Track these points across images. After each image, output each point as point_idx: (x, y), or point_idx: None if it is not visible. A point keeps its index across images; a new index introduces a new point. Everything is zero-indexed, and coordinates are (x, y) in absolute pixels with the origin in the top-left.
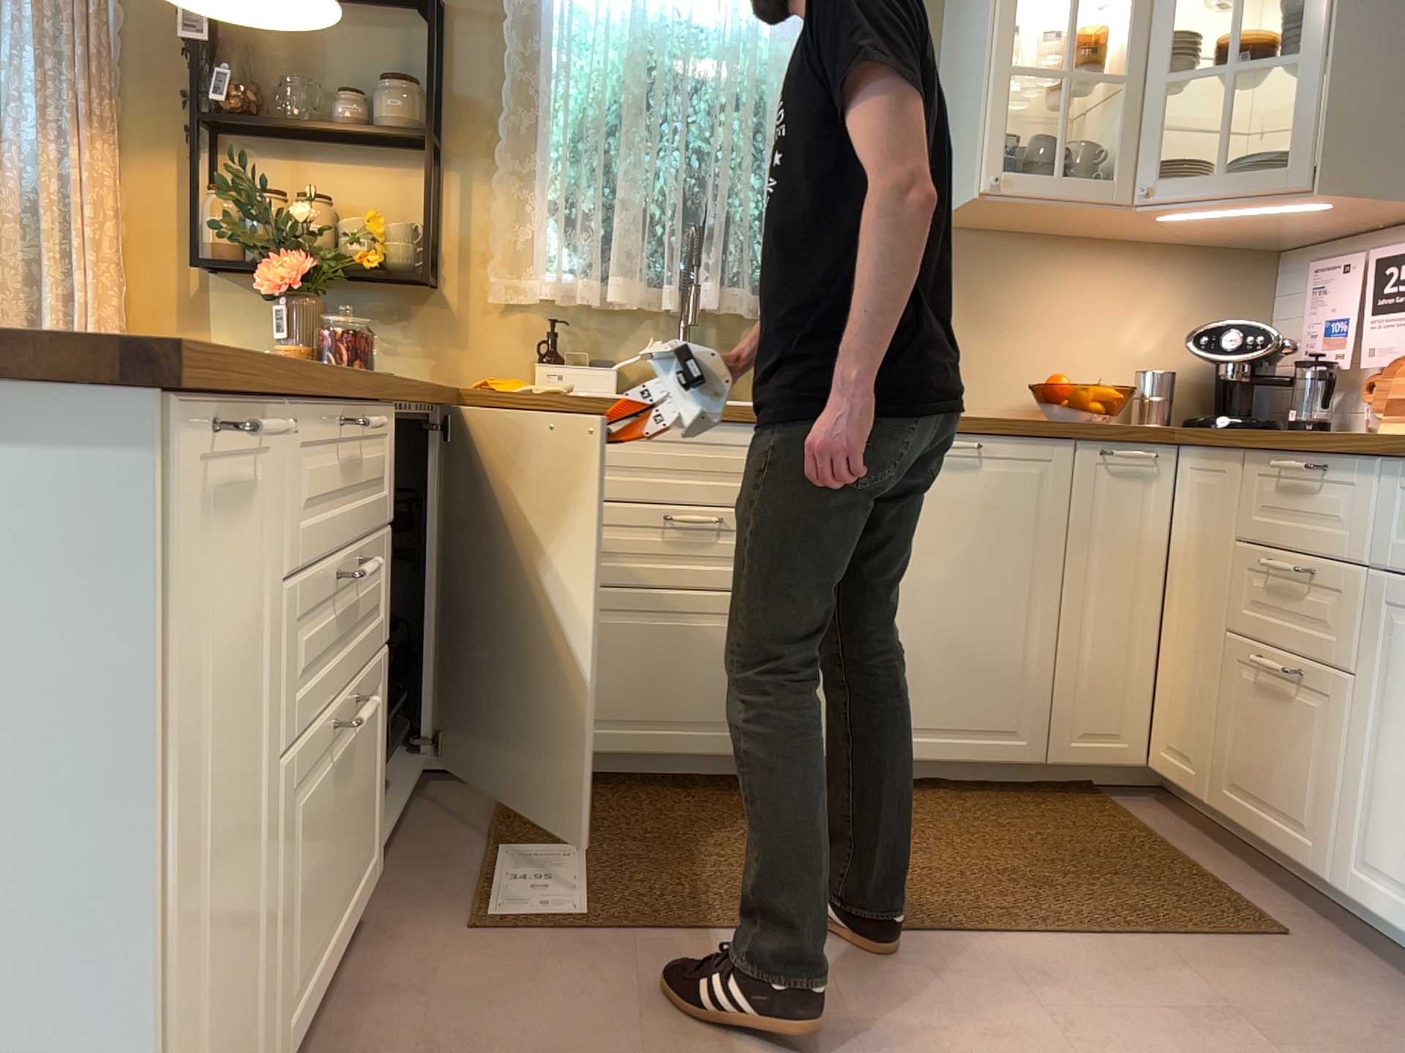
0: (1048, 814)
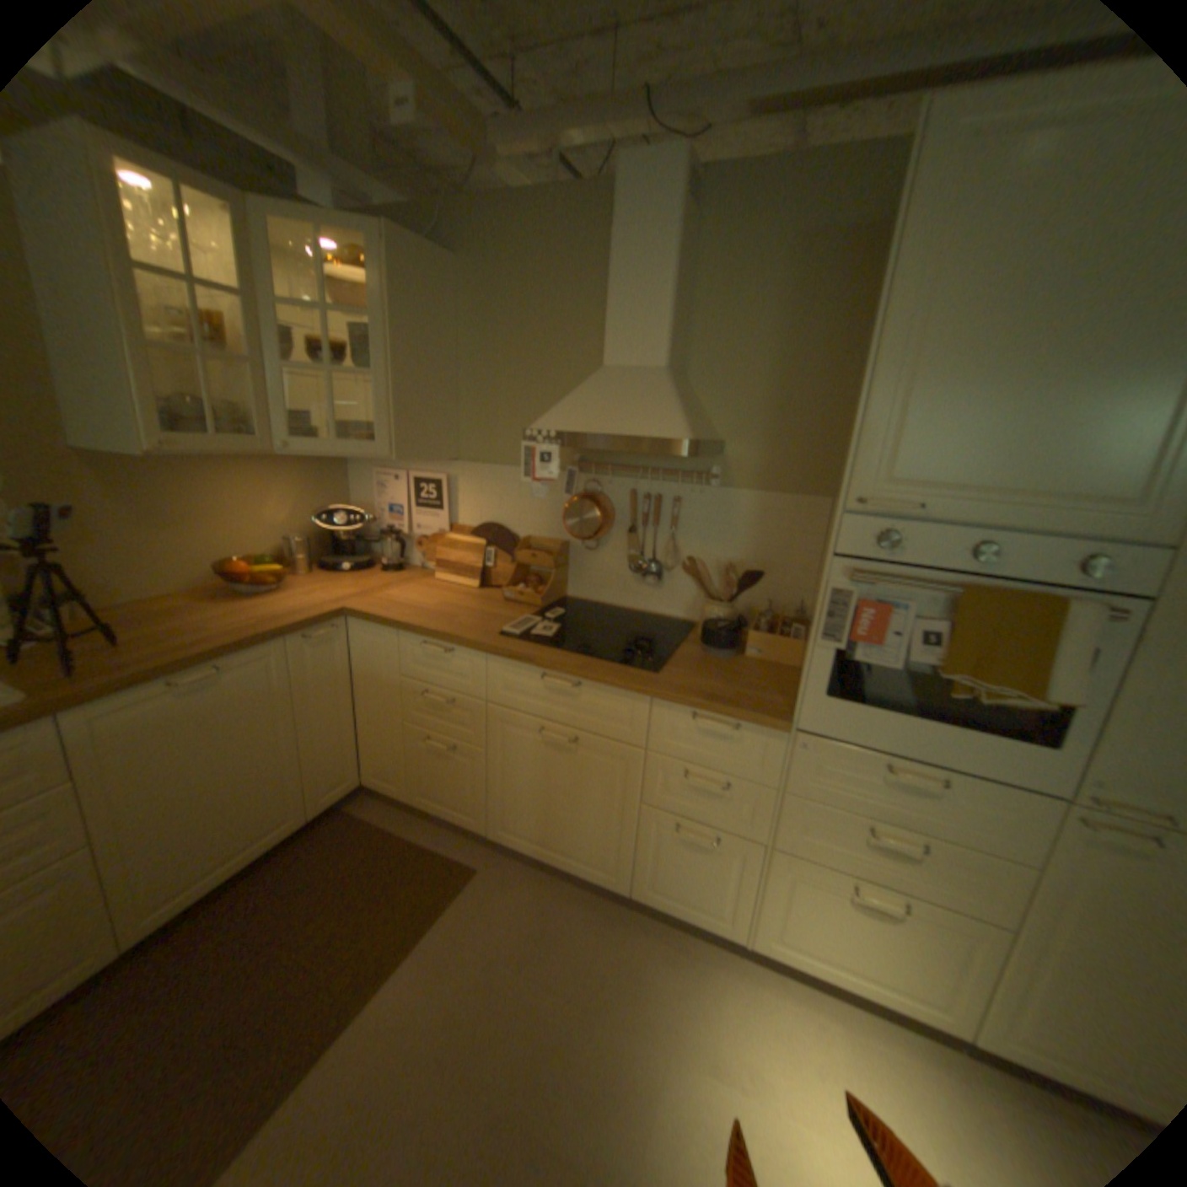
0: (319, 856)
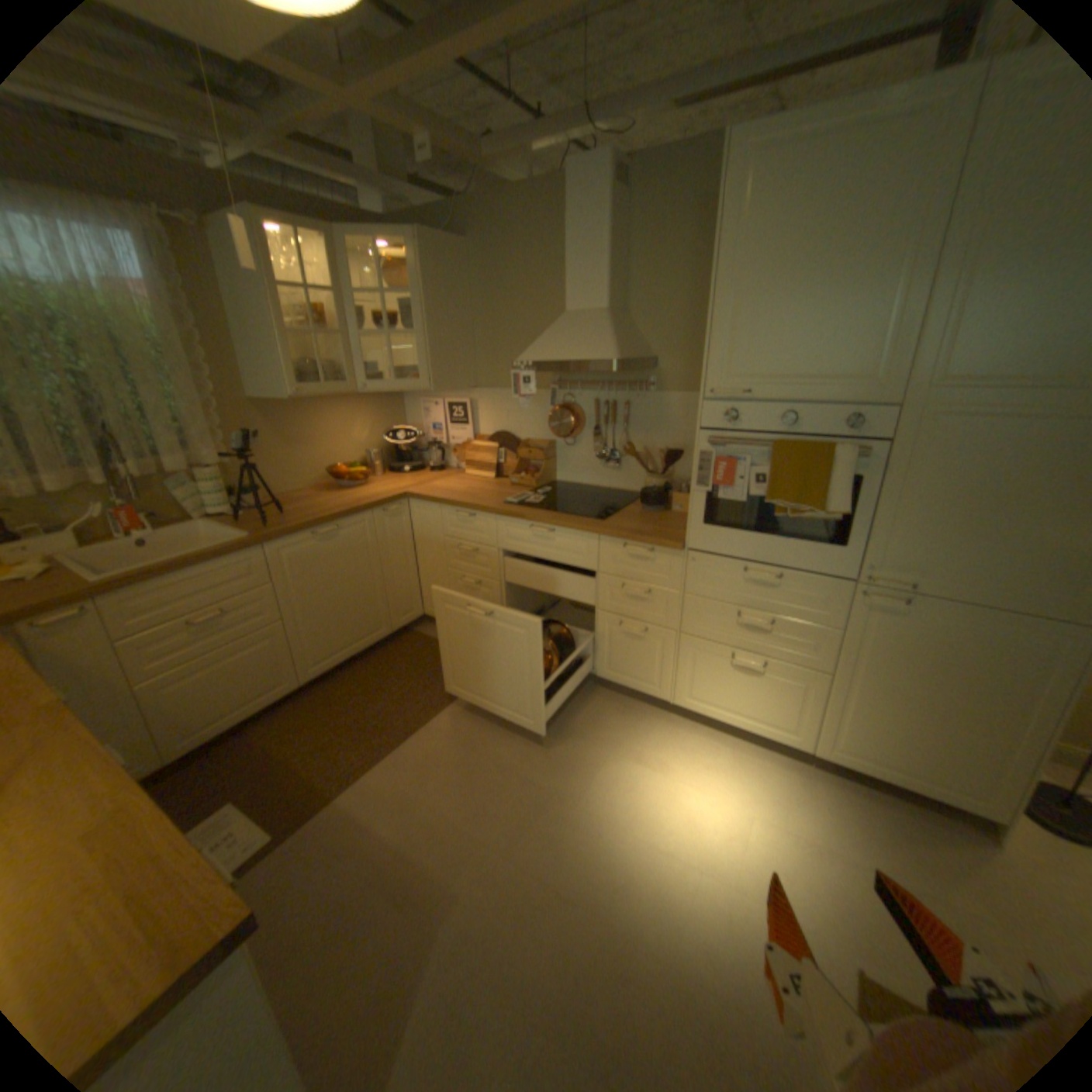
0: (402, 654)
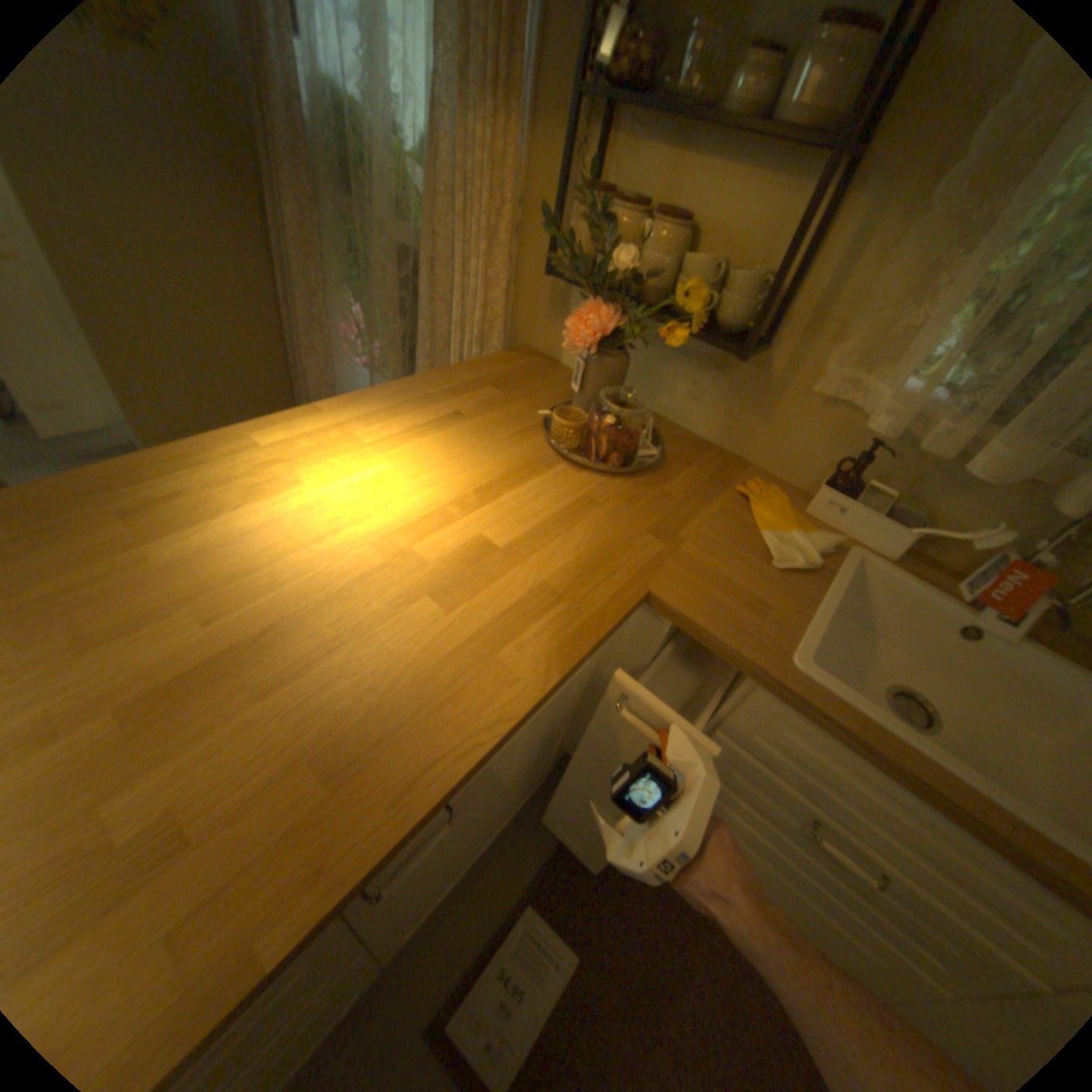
0: None
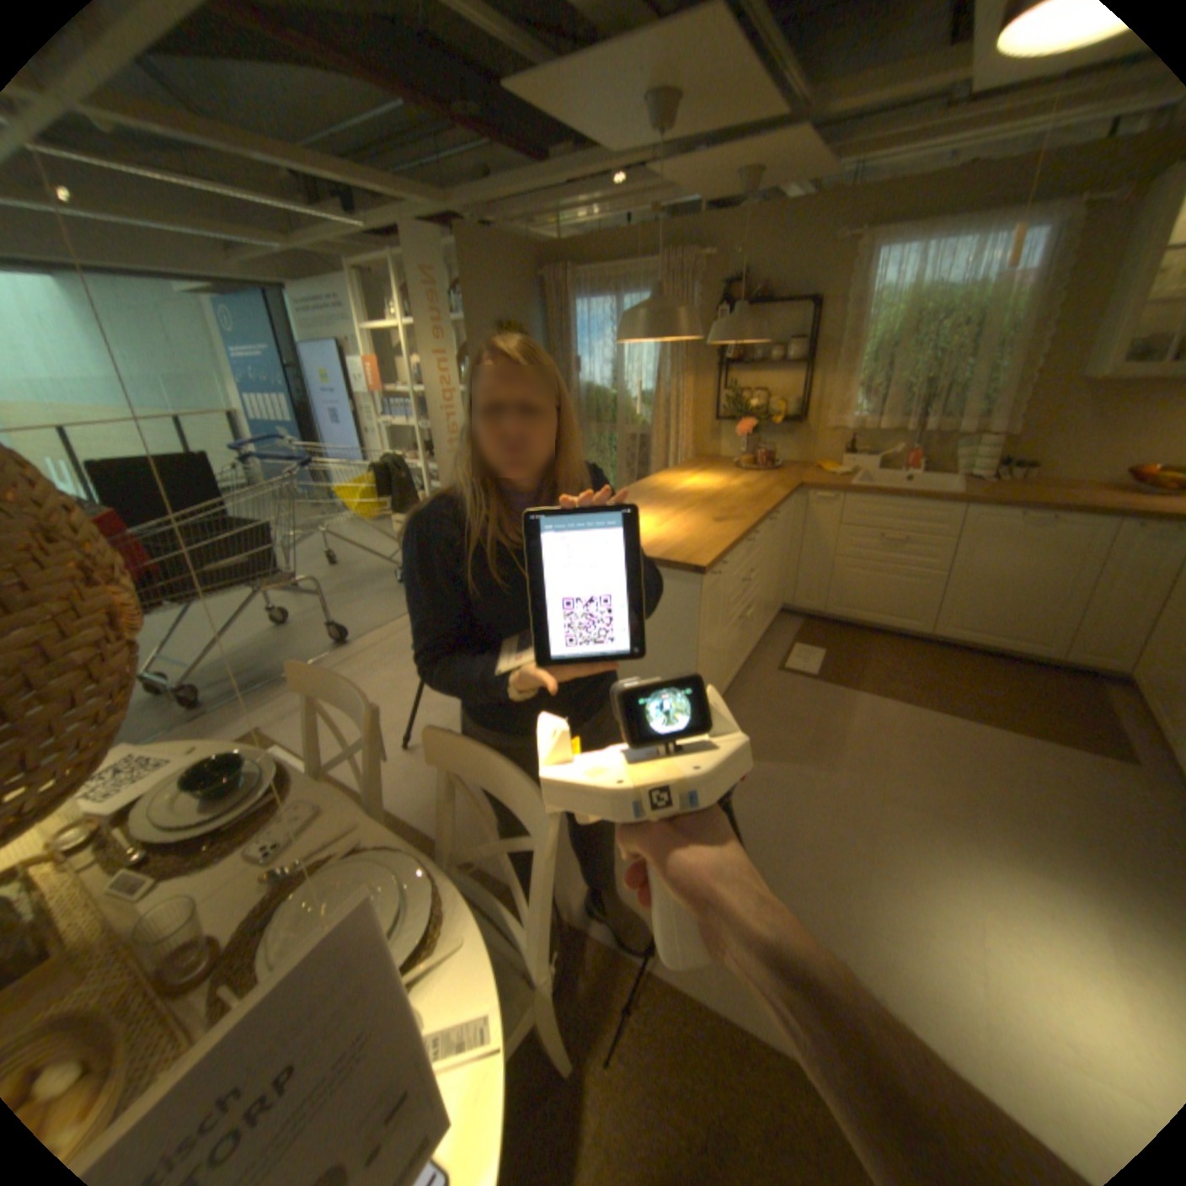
0: (1052, 683)
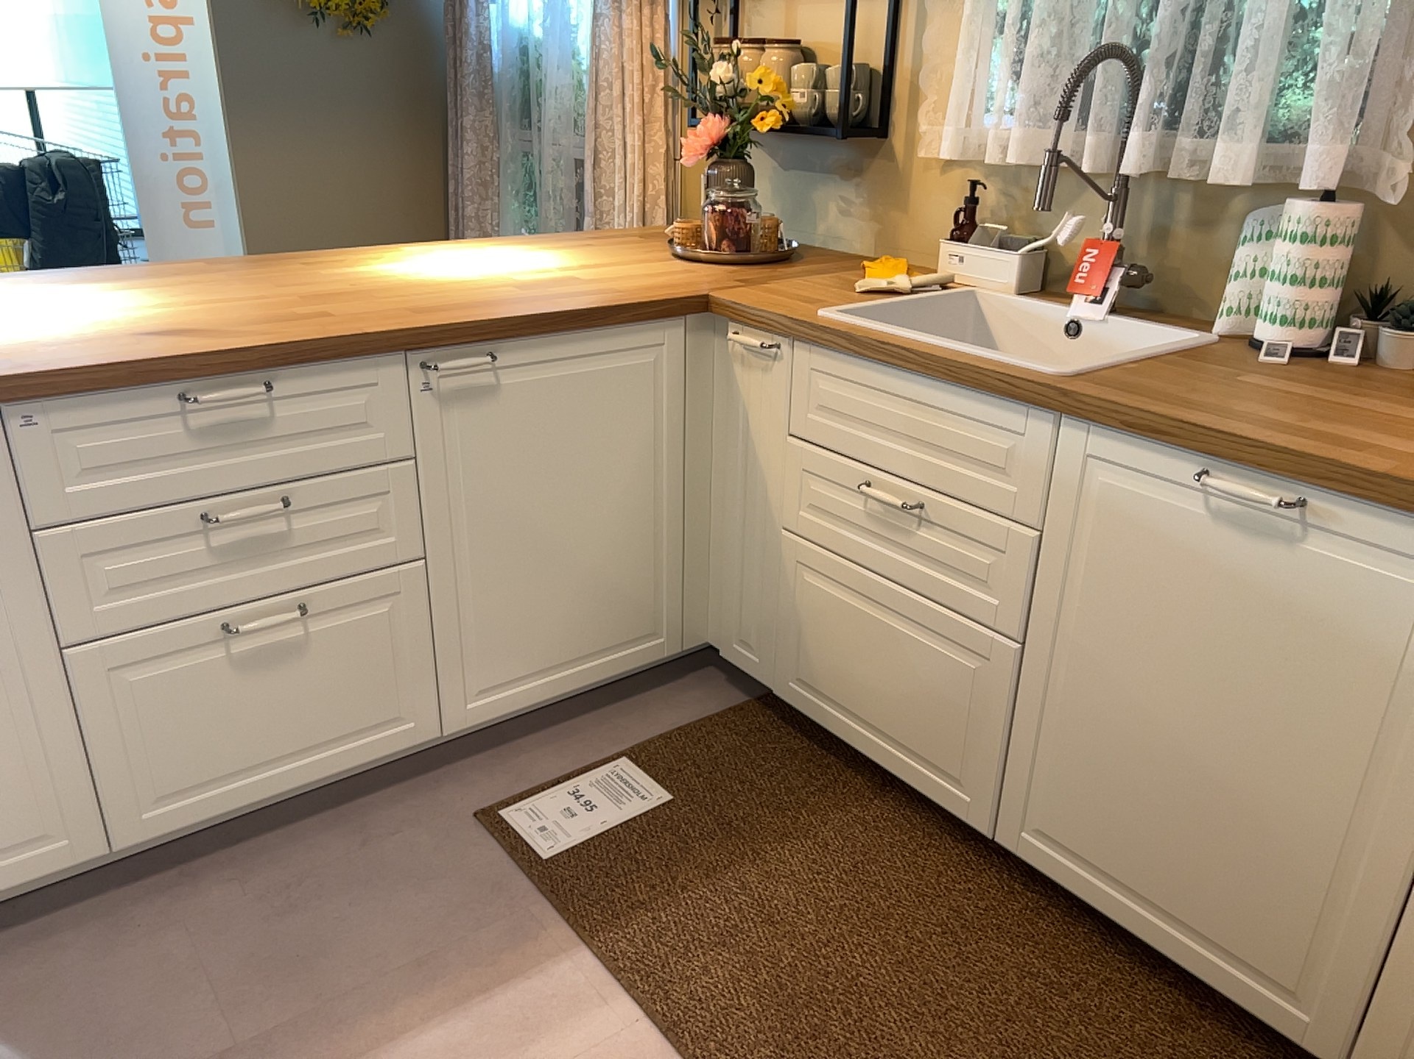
0: None
